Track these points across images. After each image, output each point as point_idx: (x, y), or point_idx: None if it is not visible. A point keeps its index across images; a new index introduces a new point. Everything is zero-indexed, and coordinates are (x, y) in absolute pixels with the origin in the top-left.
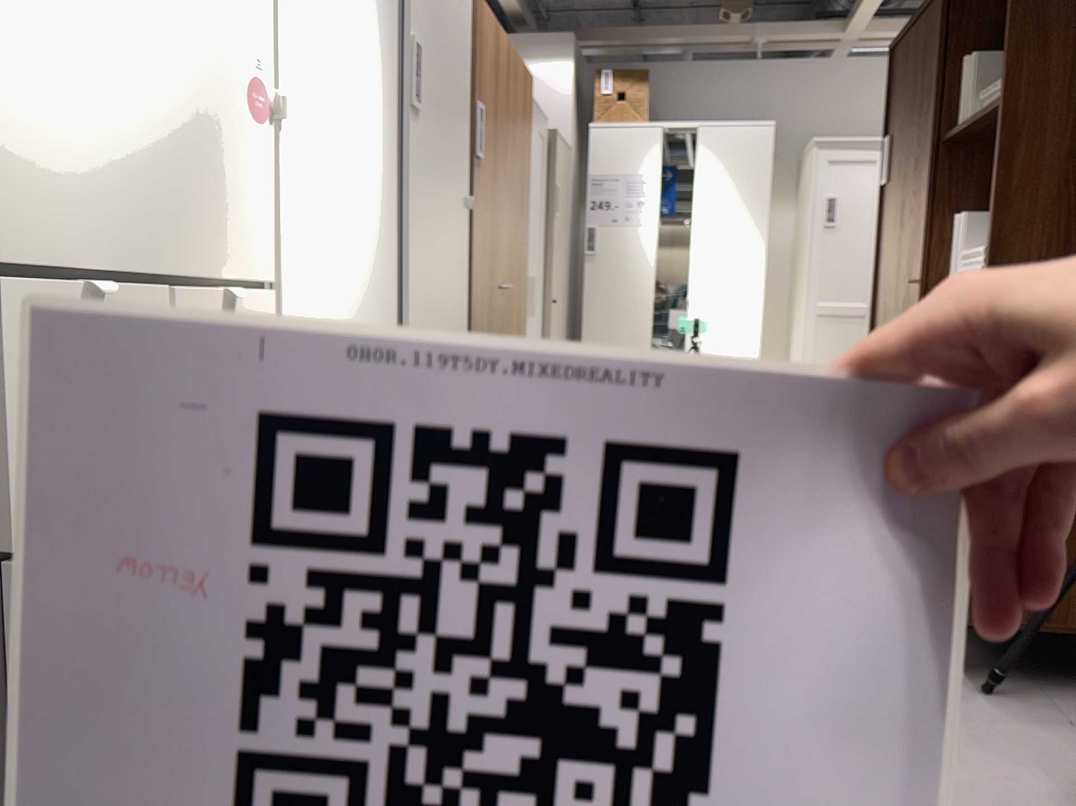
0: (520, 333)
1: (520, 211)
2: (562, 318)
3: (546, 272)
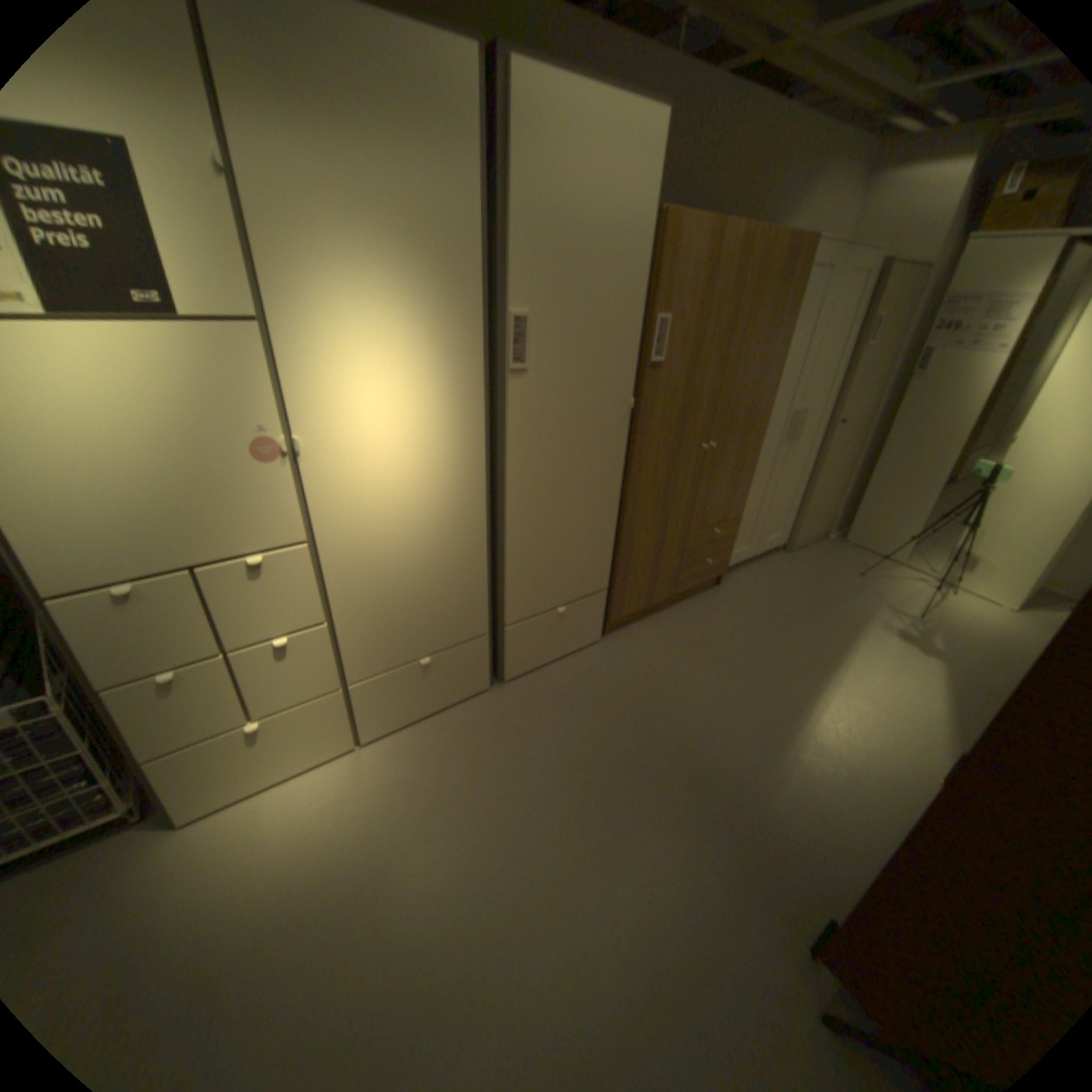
0: (746, 470)
1: (761, 375)
2: (860, 432)
3: (841, 398)
